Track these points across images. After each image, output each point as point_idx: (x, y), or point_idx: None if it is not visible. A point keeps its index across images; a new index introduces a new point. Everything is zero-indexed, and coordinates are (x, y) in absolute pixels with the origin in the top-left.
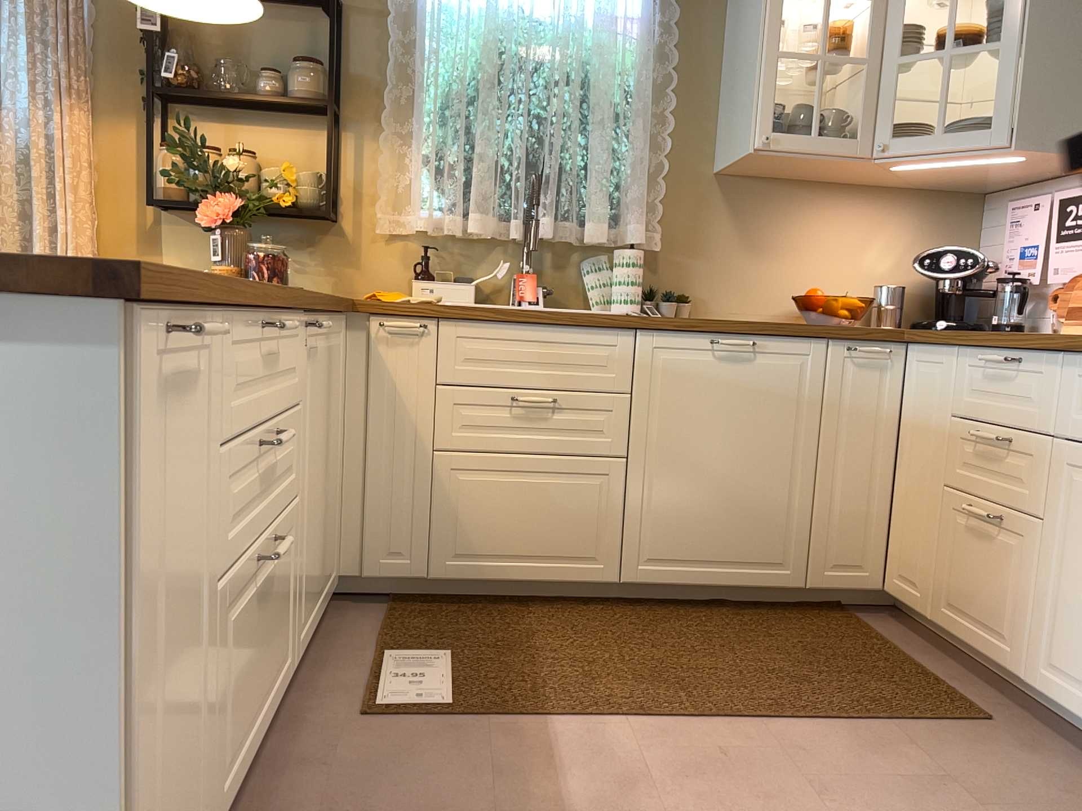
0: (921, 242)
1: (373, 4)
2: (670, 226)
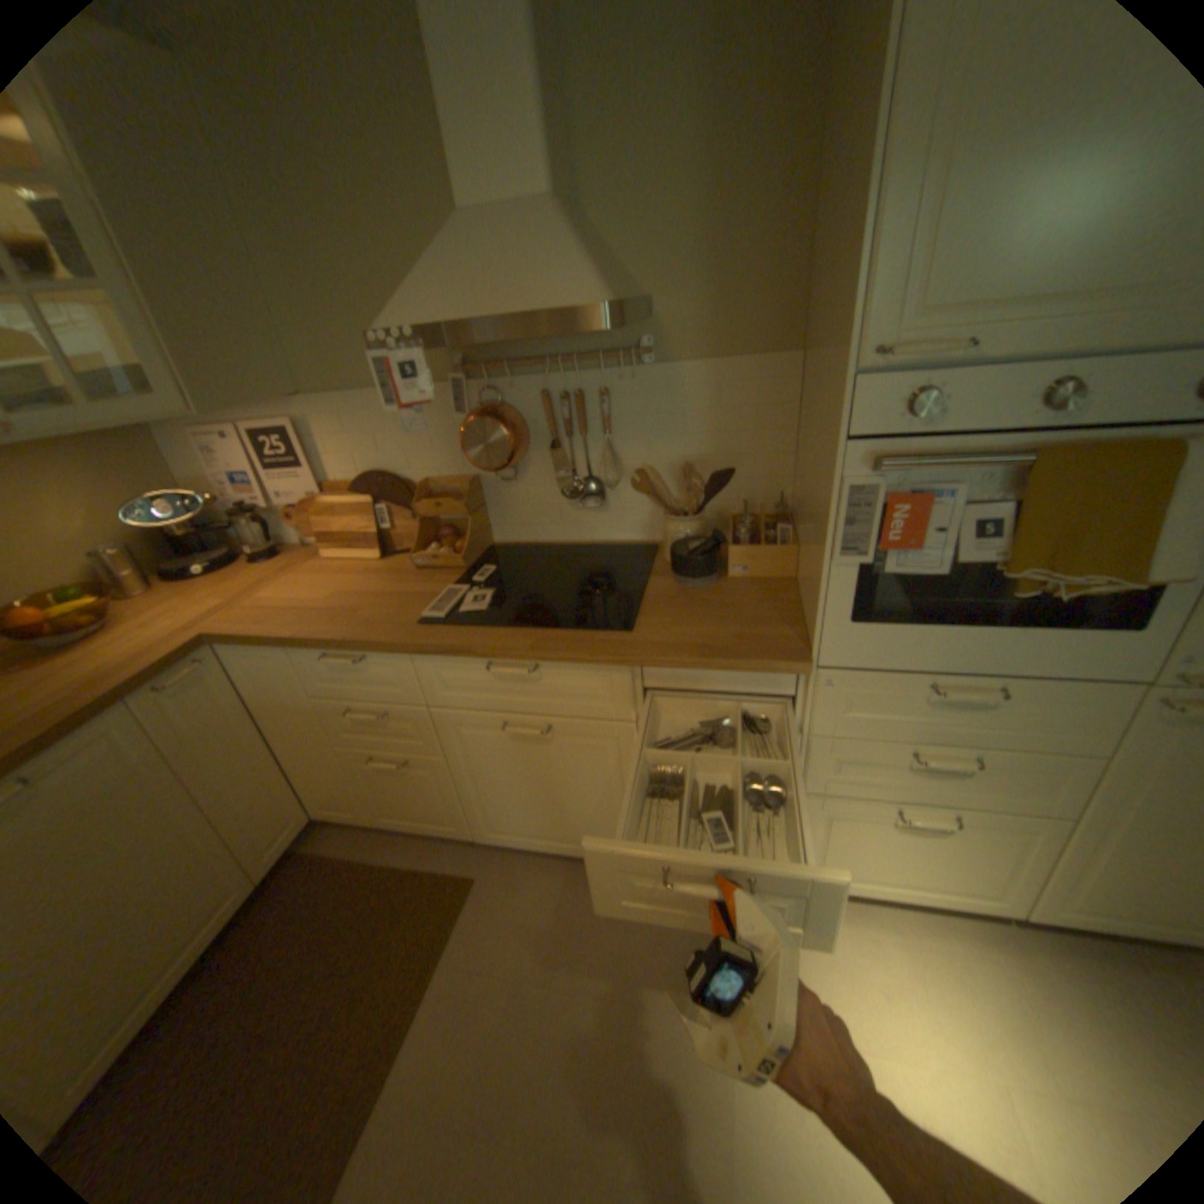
0: (104, 483)
1: None
2: None
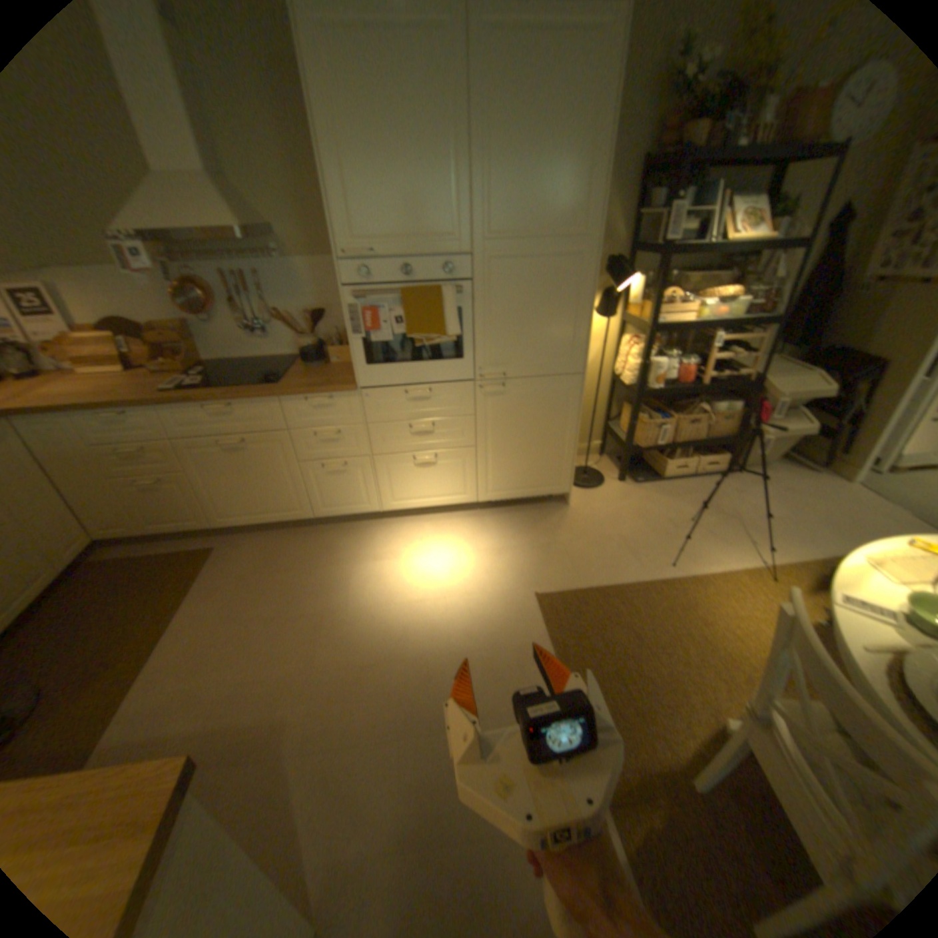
0: None
1: None
2: None
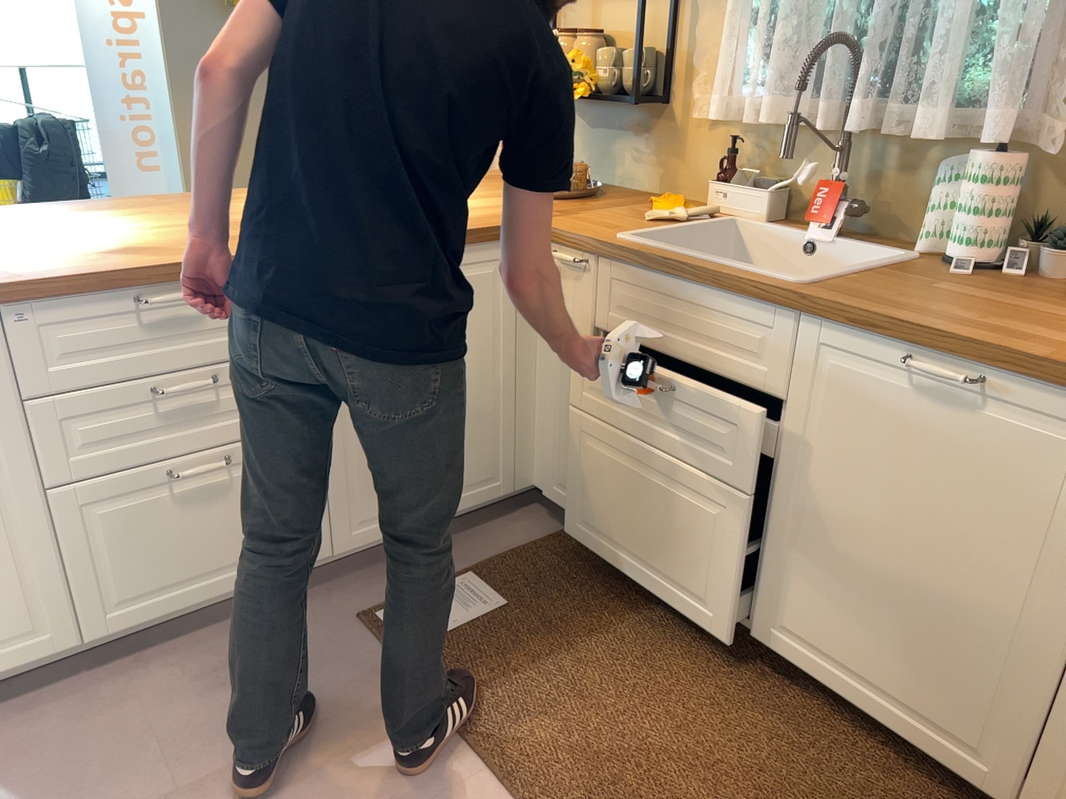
0: None
1: None
2: None
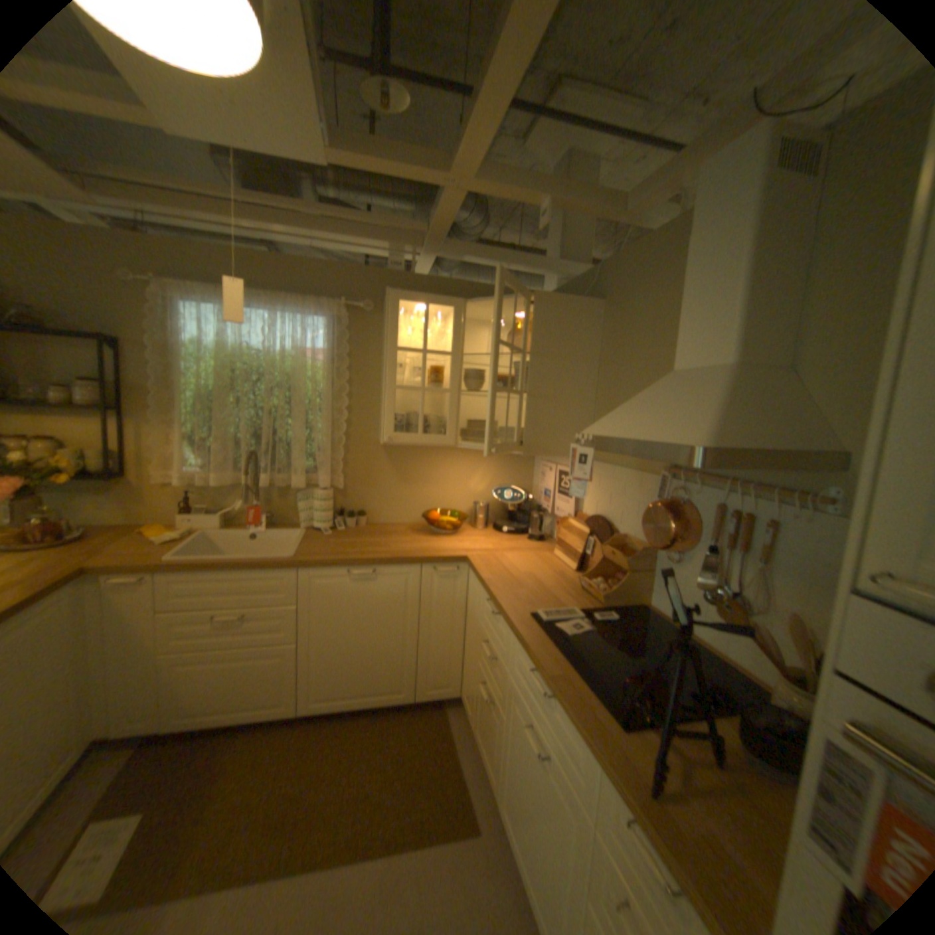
0: (501, 474)
1: (140, 336)
2: (352, 470)
